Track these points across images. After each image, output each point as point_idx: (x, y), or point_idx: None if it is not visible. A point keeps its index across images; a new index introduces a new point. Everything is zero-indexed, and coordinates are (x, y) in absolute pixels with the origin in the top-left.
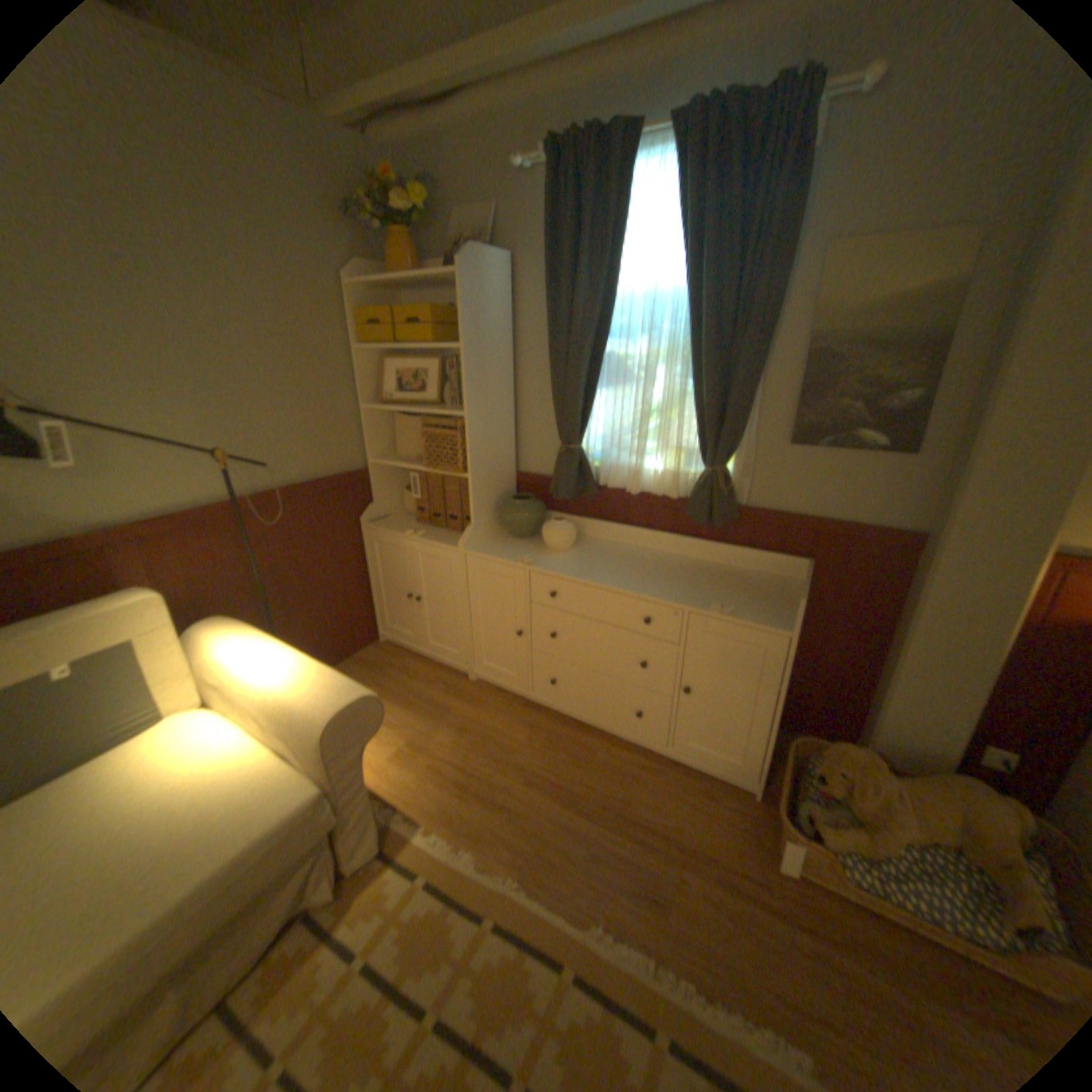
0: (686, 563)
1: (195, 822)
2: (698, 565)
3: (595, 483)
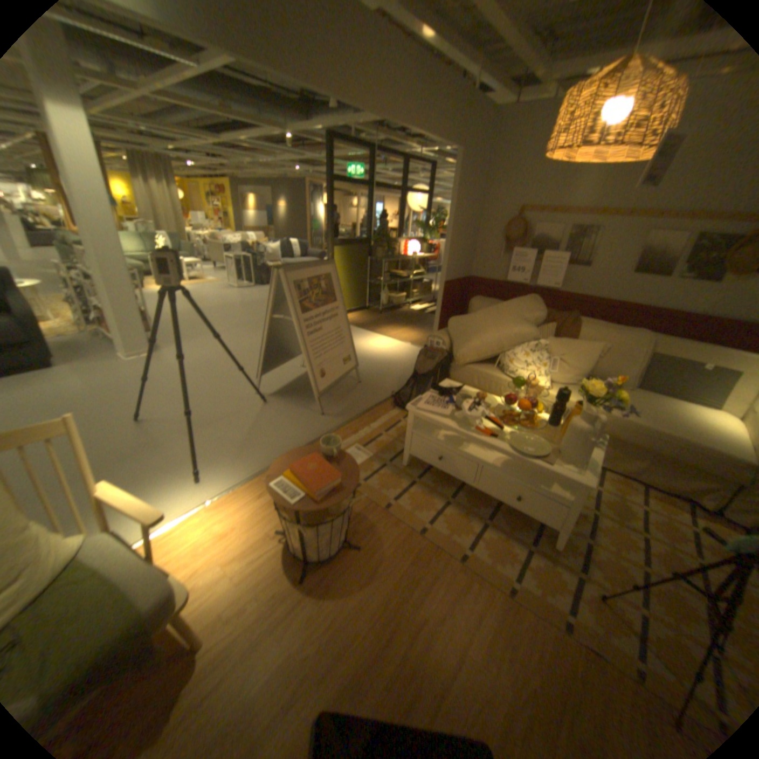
0: None
1: (700, 432)
2: None
3: None
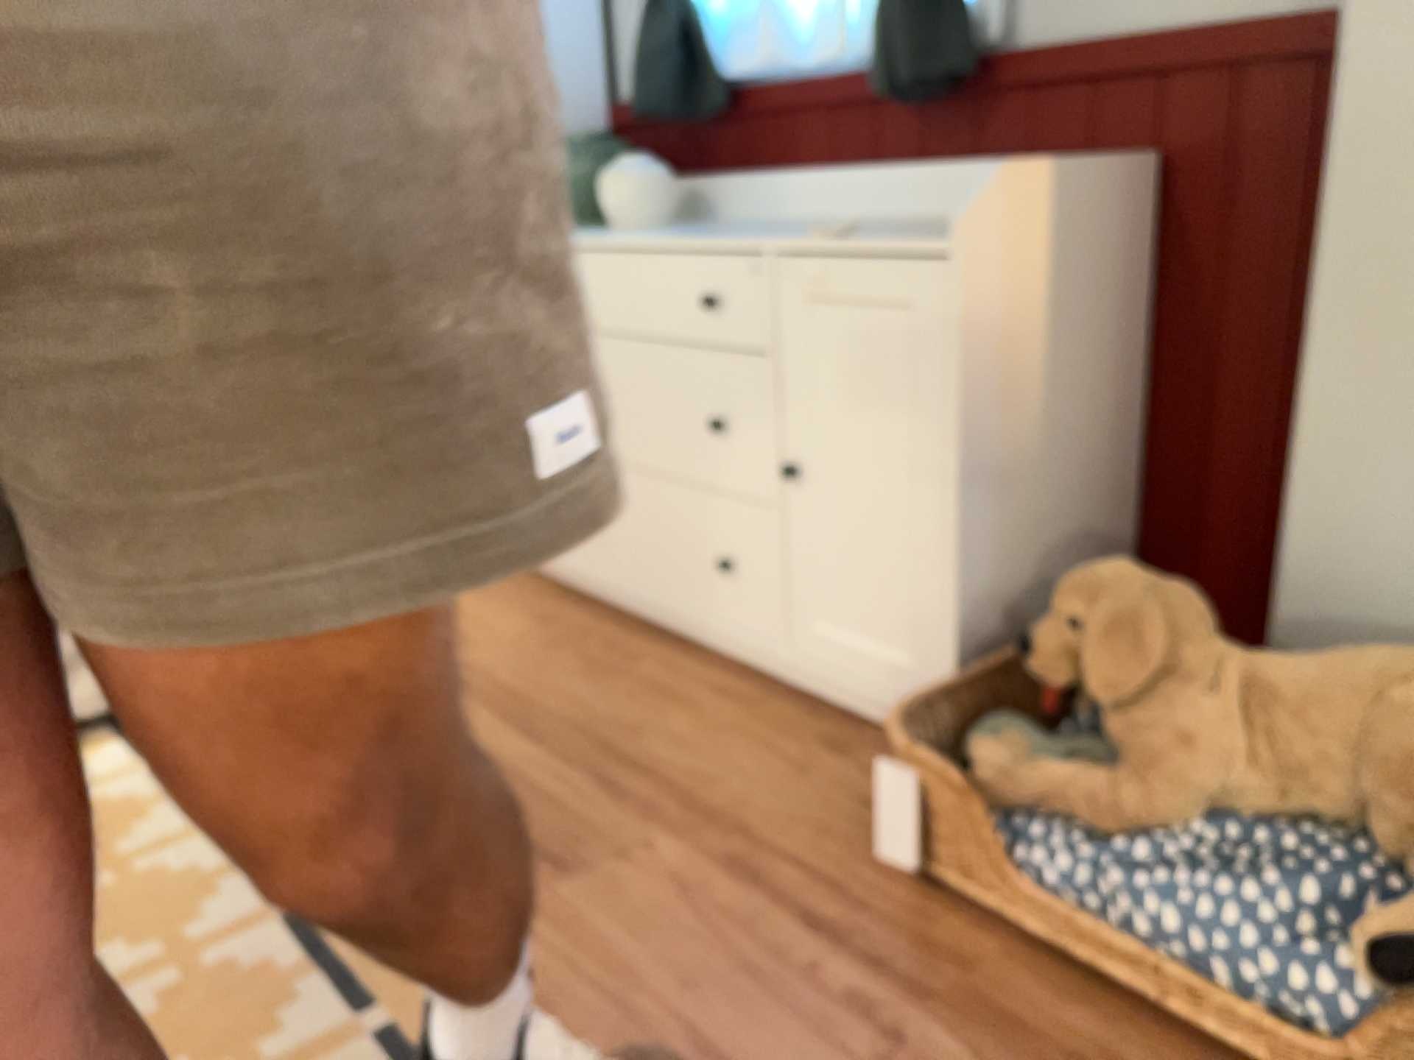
0: (883, 222)
1: None
2: (906, 221)
3: (718, 75)
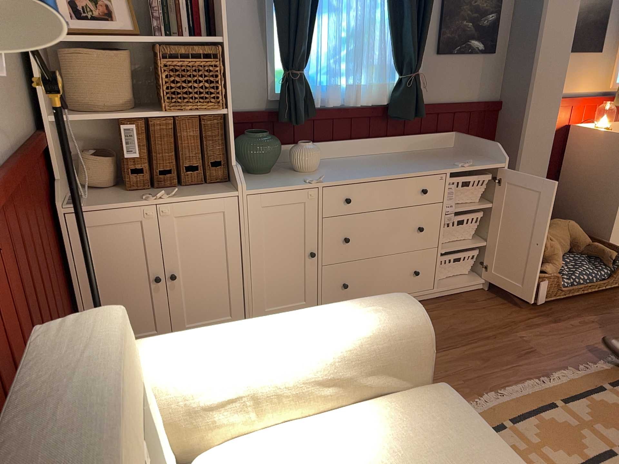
0: (391, 155)
1: None
2: (399, 155)
3: (313, 106)
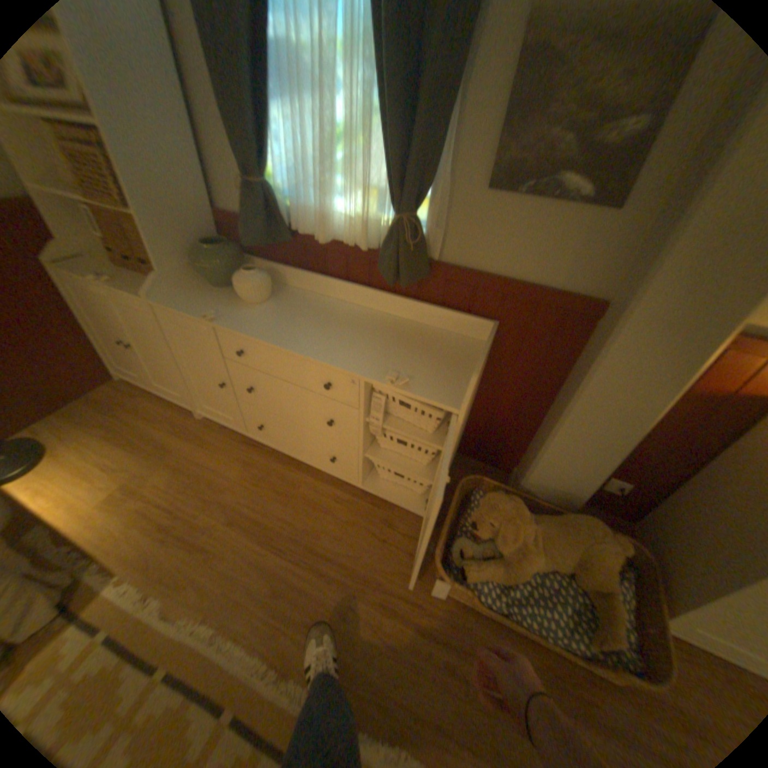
0: (381, 320)
1: None
2: (392, 322)
3: (289, 227)
